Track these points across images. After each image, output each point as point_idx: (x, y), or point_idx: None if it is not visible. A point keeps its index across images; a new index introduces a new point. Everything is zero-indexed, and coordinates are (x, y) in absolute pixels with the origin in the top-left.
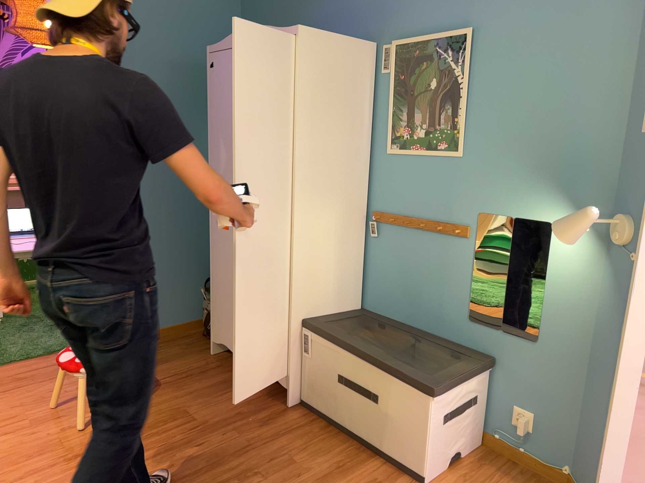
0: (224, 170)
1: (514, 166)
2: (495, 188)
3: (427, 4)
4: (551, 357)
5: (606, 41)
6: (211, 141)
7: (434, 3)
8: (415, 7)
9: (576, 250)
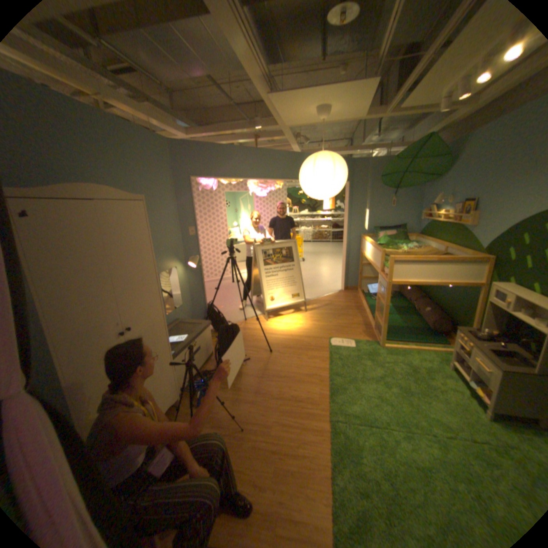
0: (82, 321)
1: (163, 253)
2: (160, 263)
3: (112, 183)
4: (185, 305)
5: (172, 211)
6: (45, 306)
7: (115, 183)
8: (104, 182)
9: (181, 272)
